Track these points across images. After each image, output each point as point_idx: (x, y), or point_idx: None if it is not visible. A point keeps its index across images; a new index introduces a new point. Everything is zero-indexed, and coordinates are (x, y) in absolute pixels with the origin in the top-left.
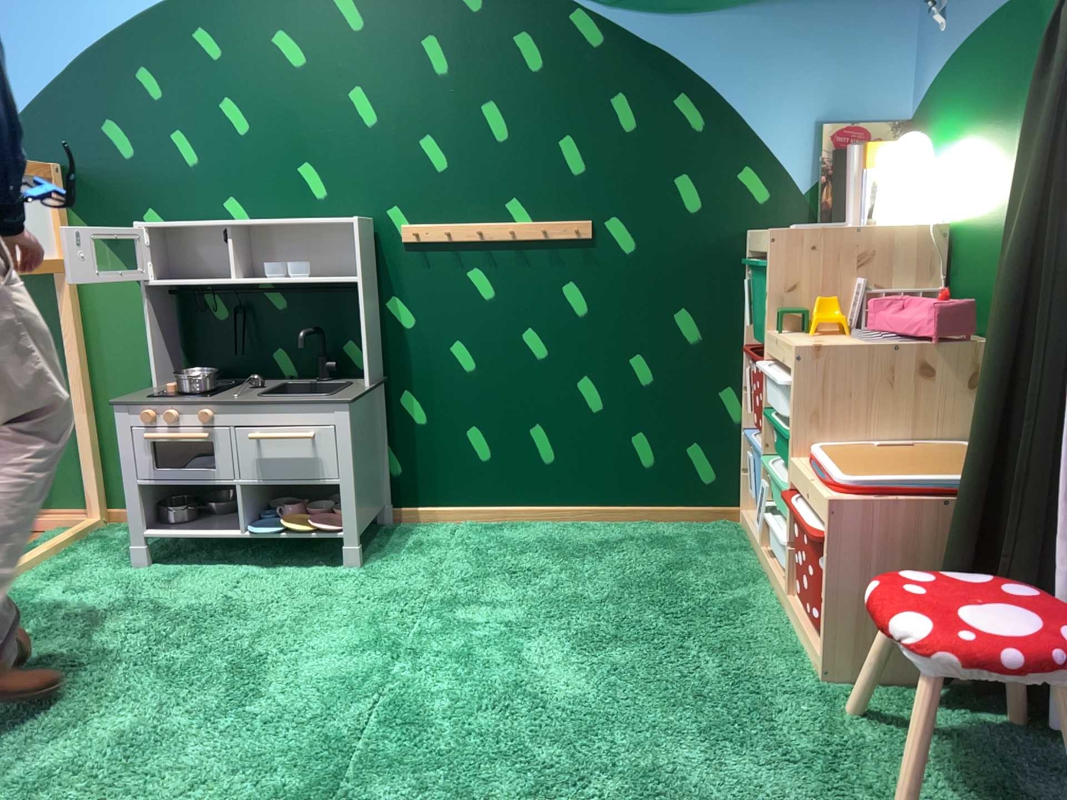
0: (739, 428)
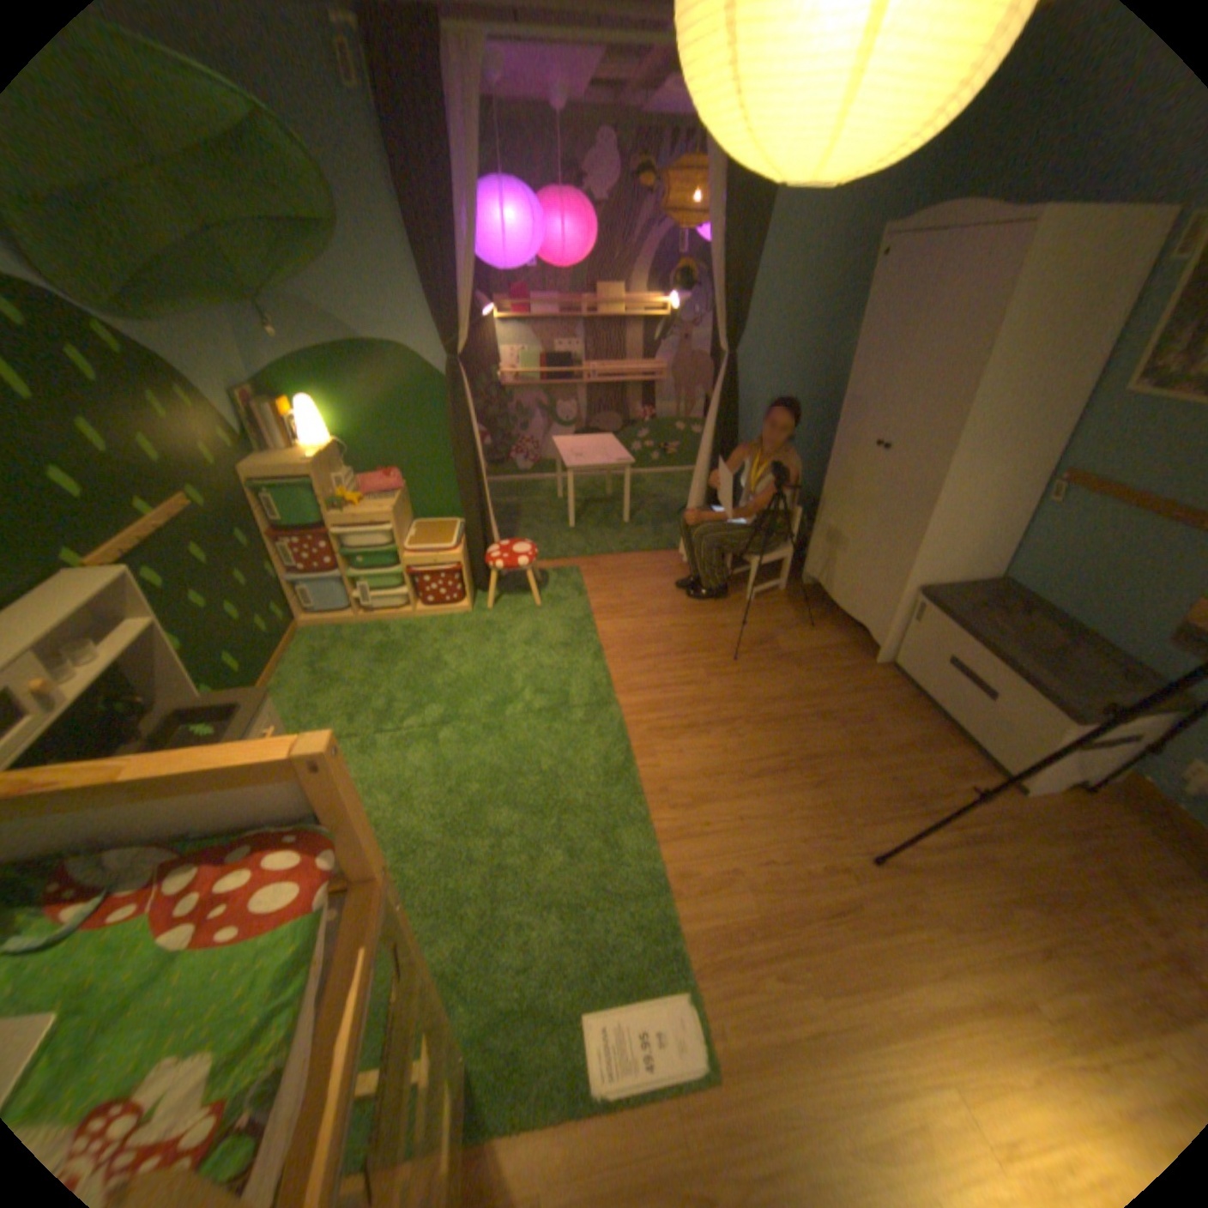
0: (277, 581)
